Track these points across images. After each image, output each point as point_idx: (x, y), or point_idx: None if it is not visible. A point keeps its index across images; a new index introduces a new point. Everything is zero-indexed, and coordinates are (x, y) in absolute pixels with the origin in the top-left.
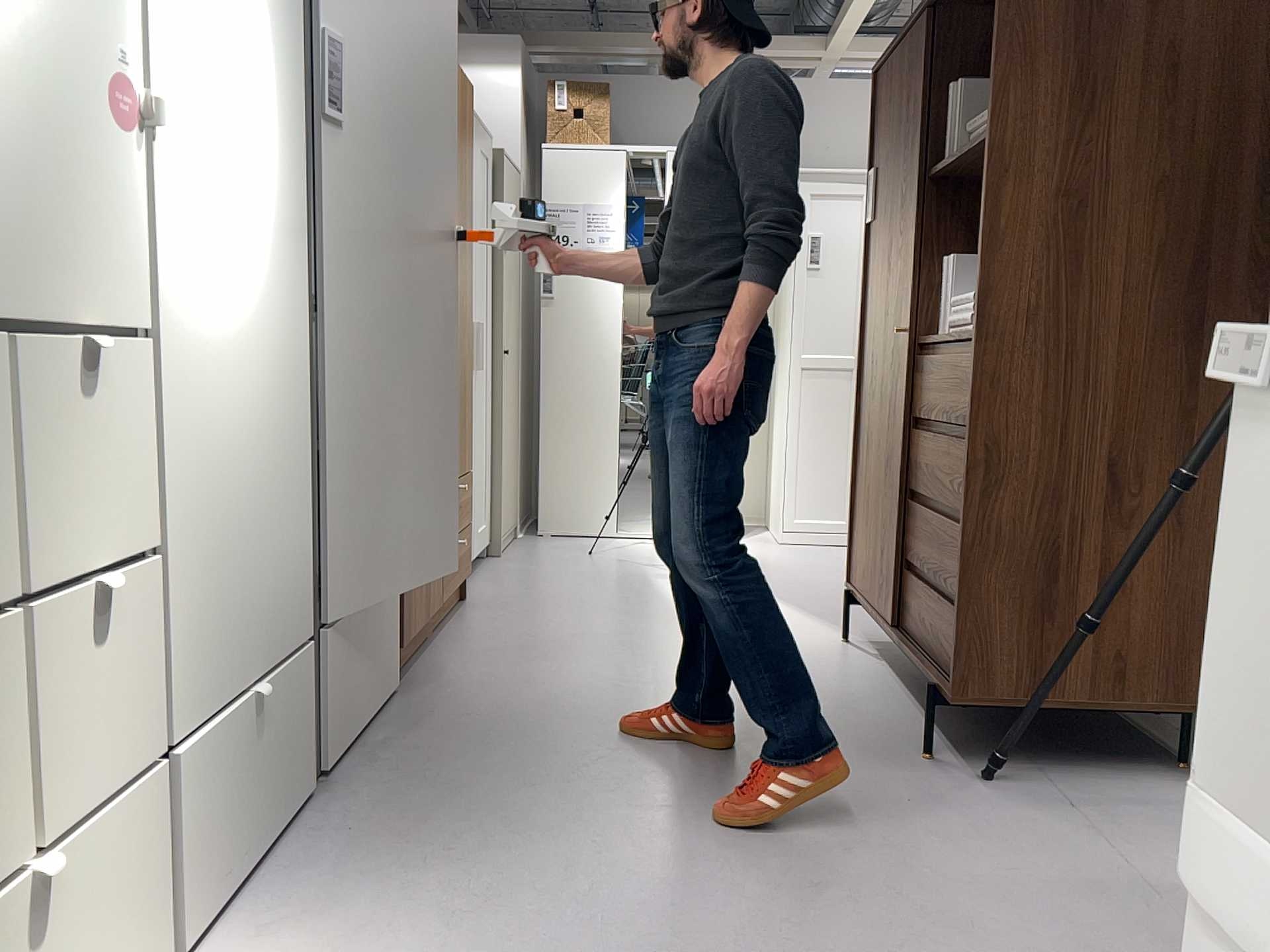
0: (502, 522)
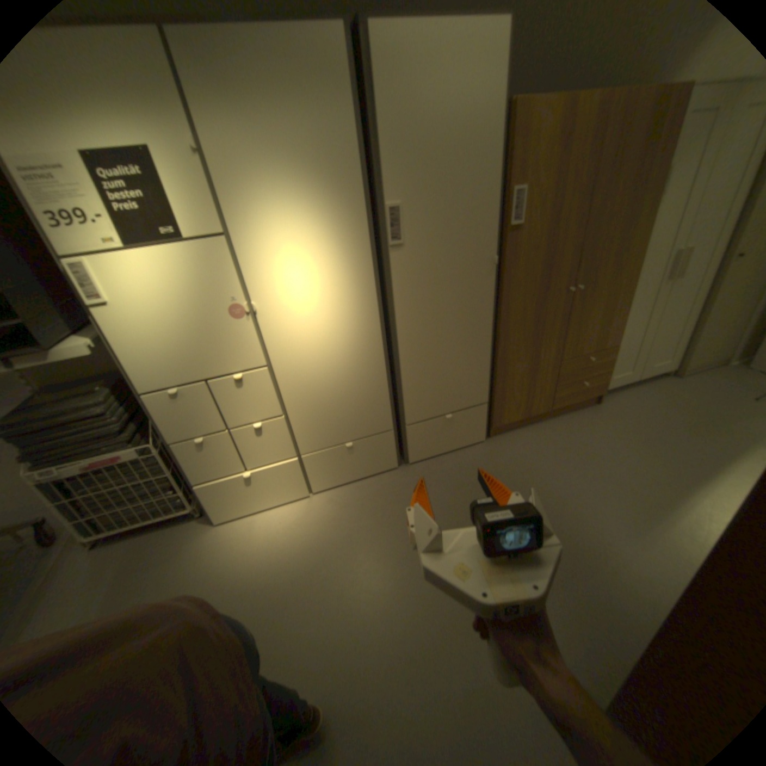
0: (693, 361)
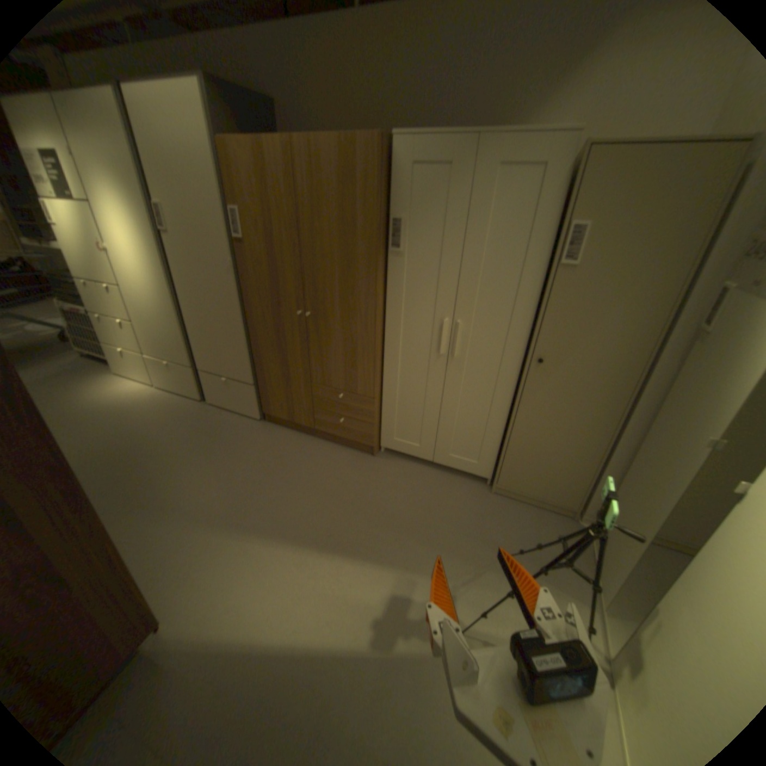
0: (503, 477)
